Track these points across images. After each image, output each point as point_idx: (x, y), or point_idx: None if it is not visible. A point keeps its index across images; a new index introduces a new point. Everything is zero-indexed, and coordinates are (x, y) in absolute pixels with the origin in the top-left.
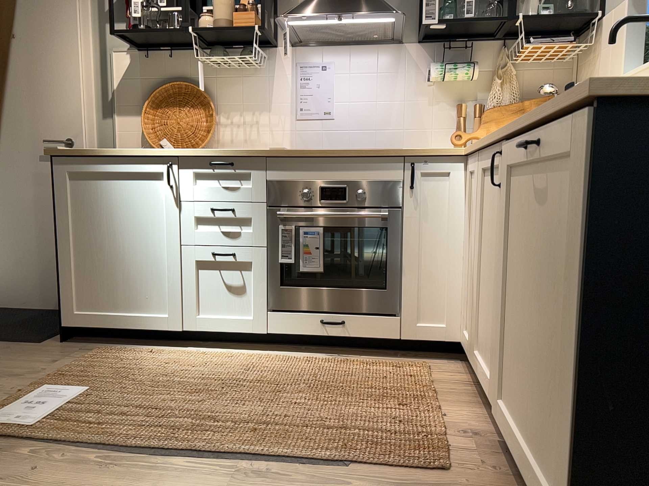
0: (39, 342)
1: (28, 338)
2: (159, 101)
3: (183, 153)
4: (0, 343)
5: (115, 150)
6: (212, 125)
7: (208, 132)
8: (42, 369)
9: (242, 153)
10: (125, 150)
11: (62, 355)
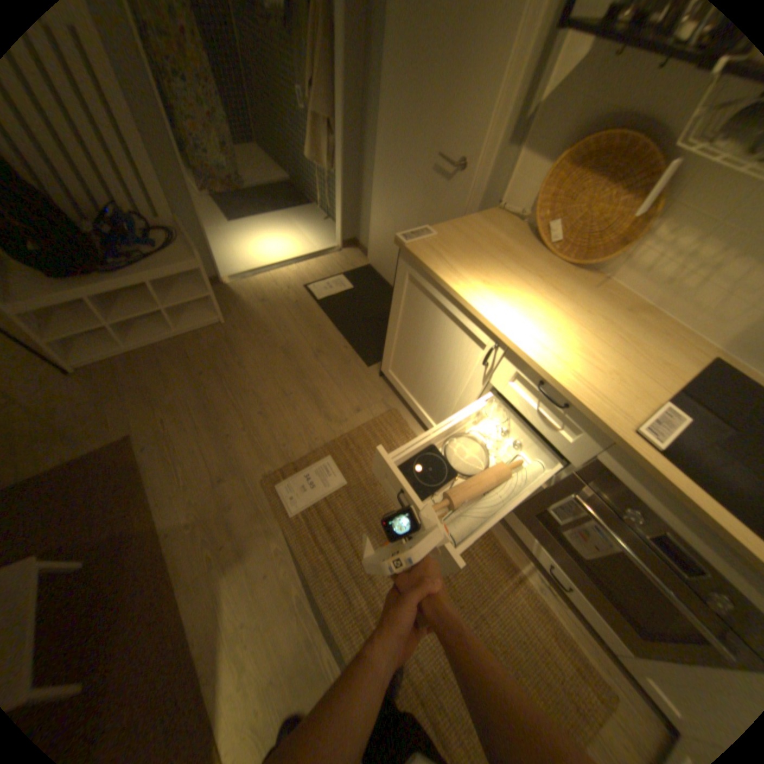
0: (369, 365)
1: (367, 352)
2: (589, 154)
3: (517, 350)
4: (349, 349)
5: (453, 287)
6: (635, 241)
7: (624, 244)
8: (346, 418)
9: (589, 415)
10: (461, 296)
11: (369, 400)
